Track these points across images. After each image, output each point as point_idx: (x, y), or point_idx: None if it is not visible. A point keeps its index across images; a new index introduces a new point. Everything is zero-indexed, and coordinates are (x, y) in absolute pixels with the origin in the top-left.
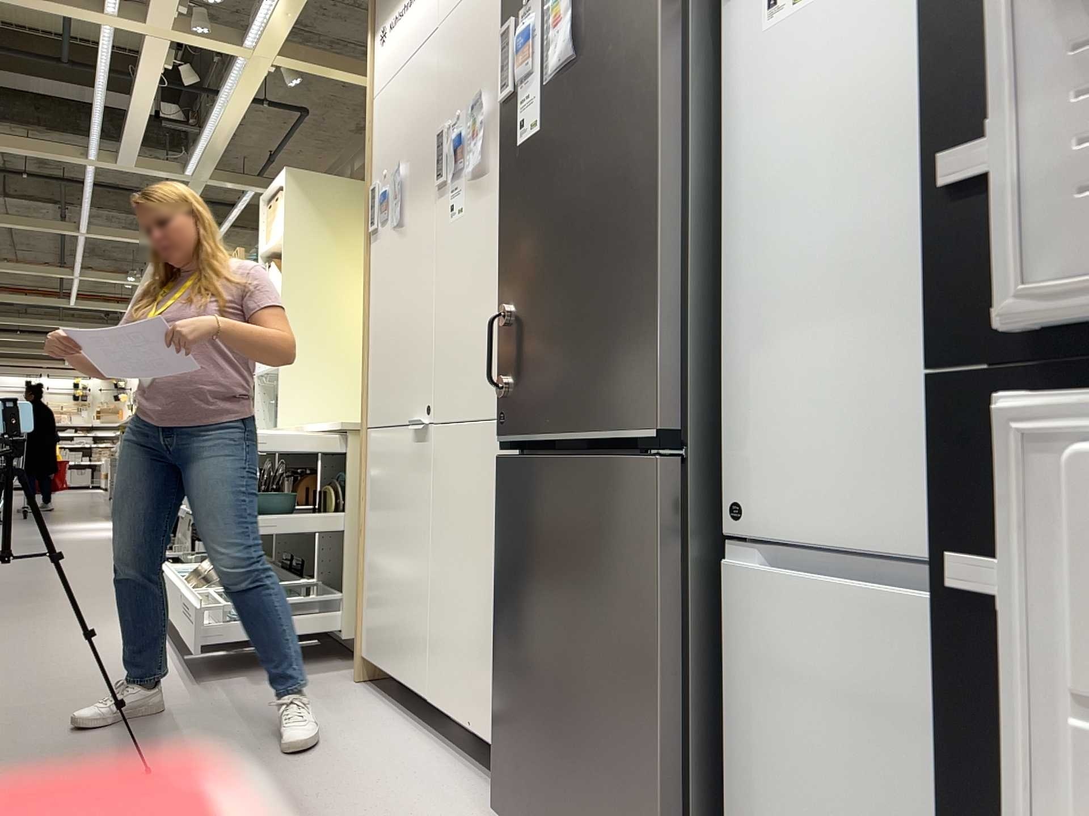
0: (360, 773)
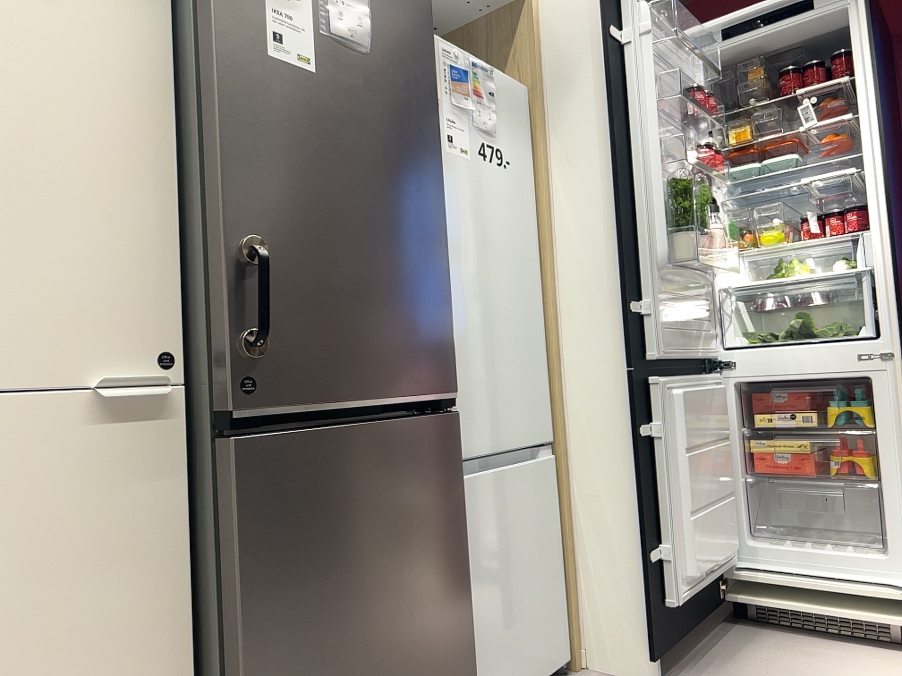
0: None
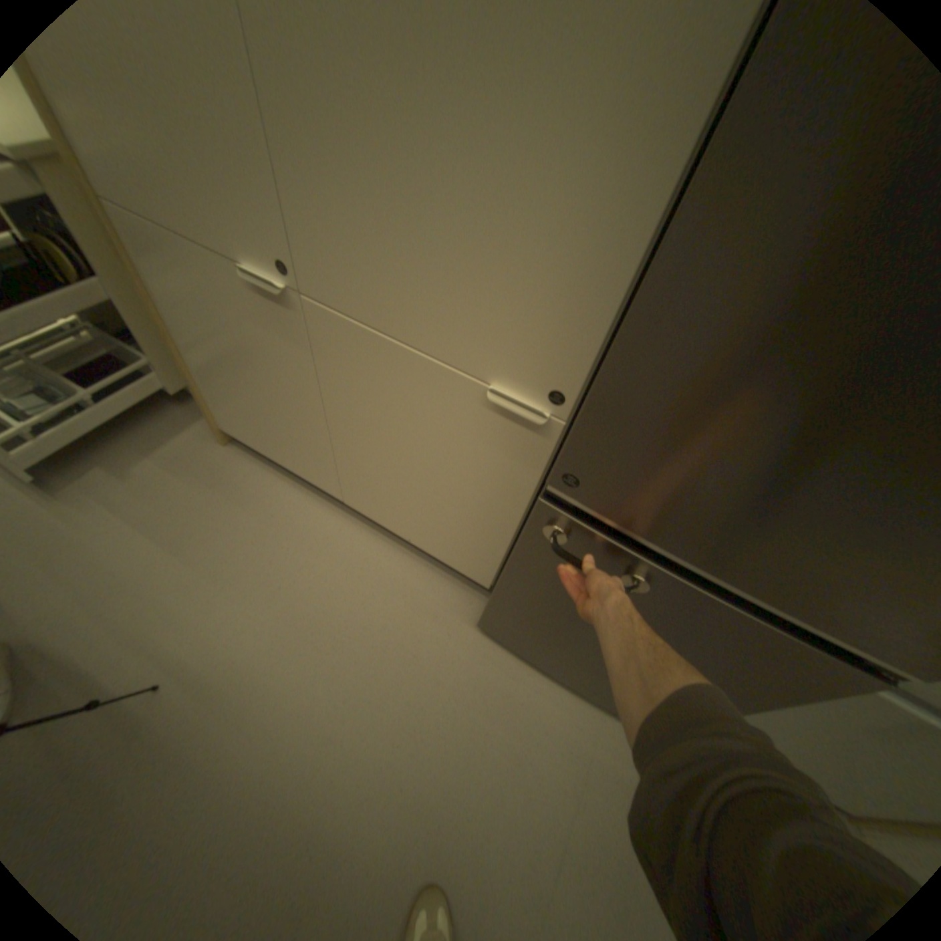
0: (336, 594)
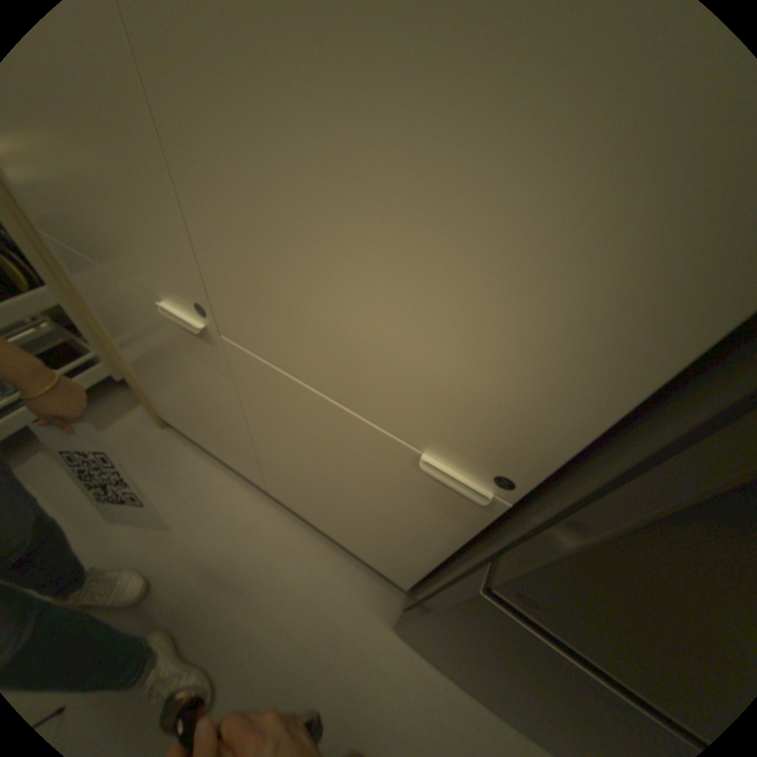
0: (256, 590)
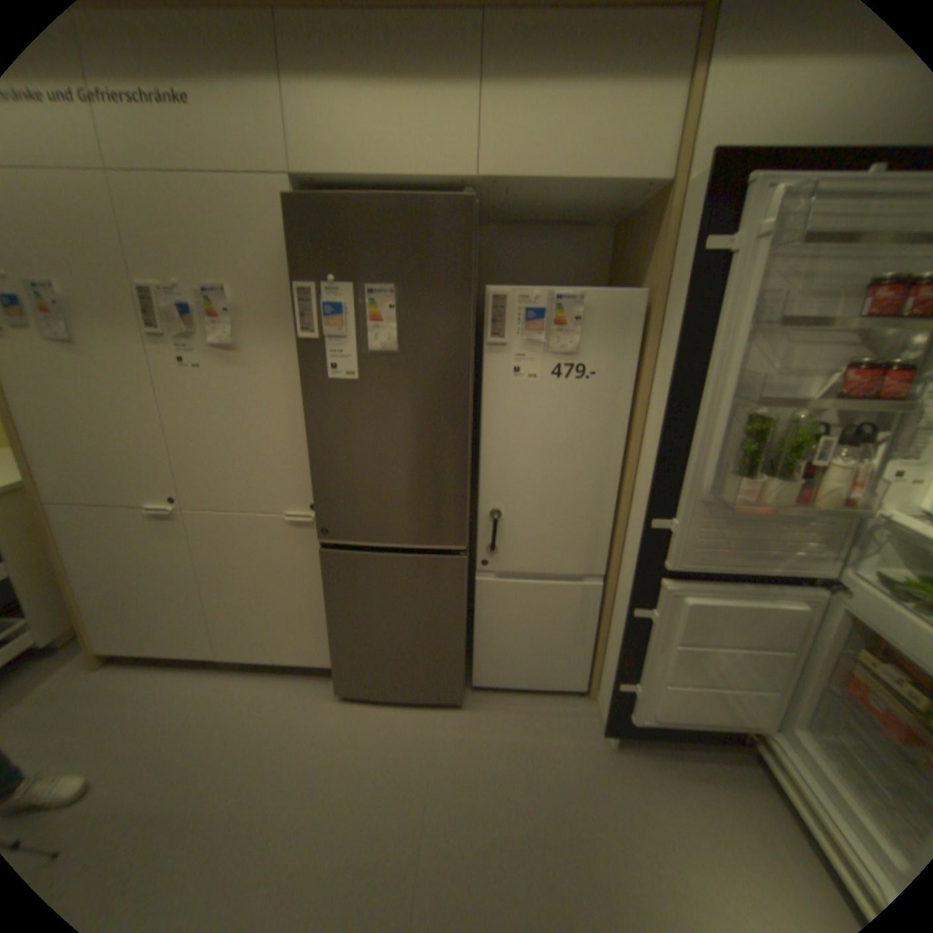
0: (218, 726)
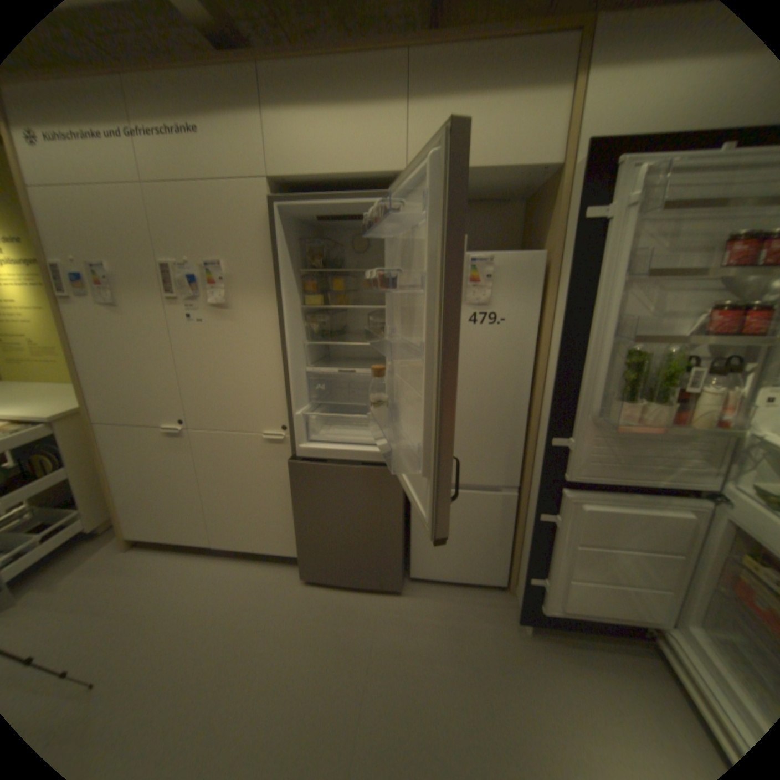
0: (212, 598)
